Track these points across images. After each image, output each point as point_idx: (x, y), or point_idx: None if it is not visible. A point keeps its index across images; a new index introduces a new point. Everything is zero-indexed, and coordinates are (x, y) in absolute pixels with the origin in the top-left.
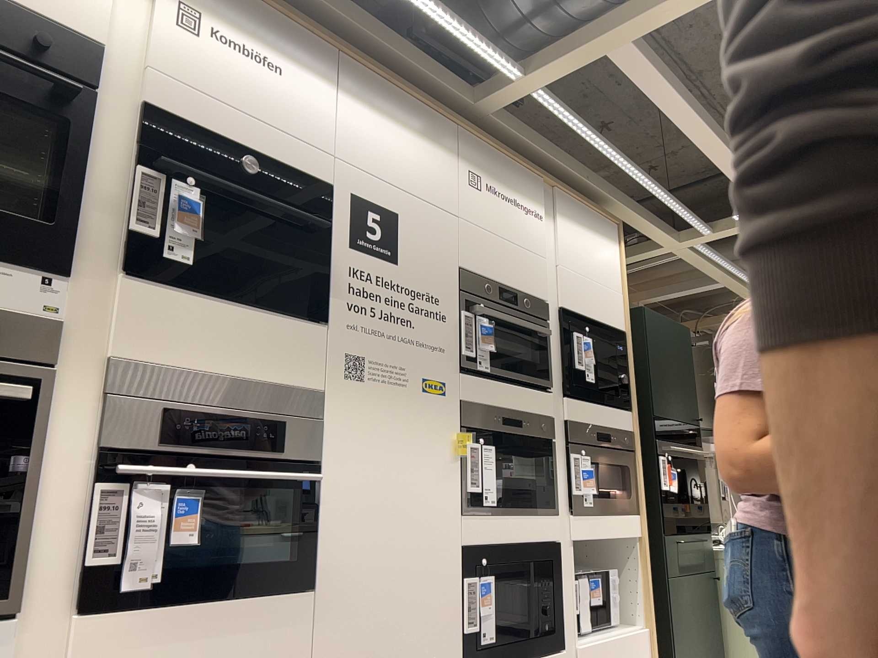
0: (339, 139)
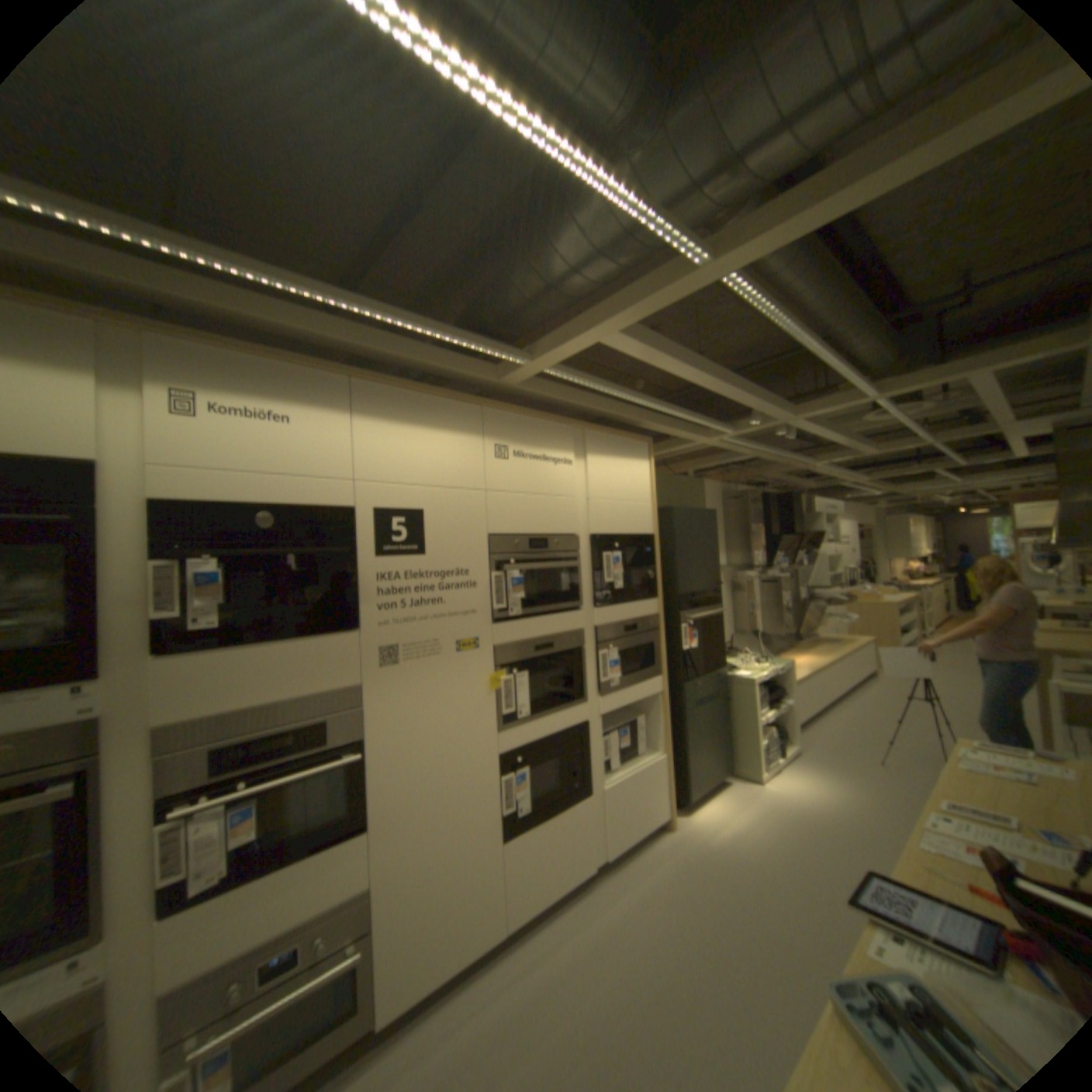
0: (357, 463)
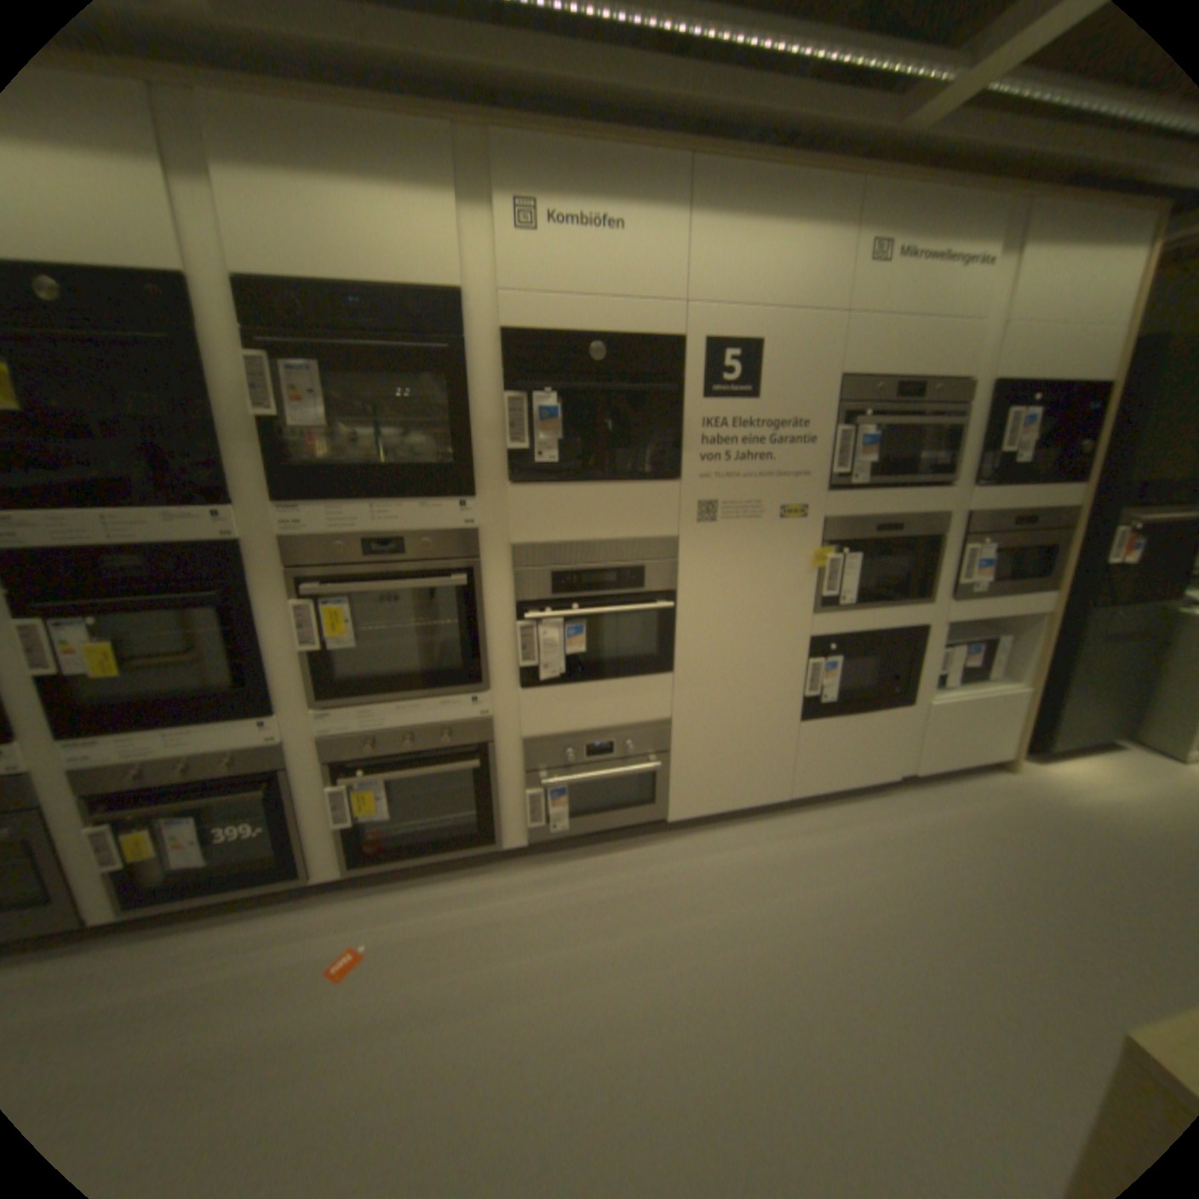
0: (692, 279)
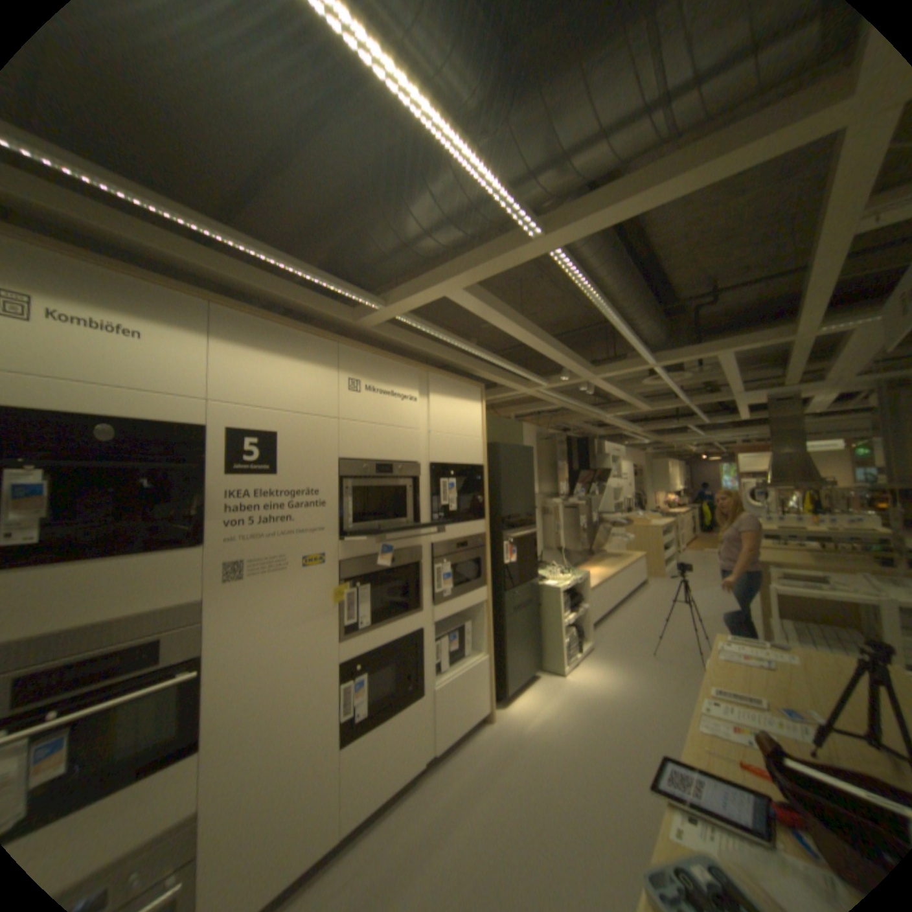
0: (212, 384)
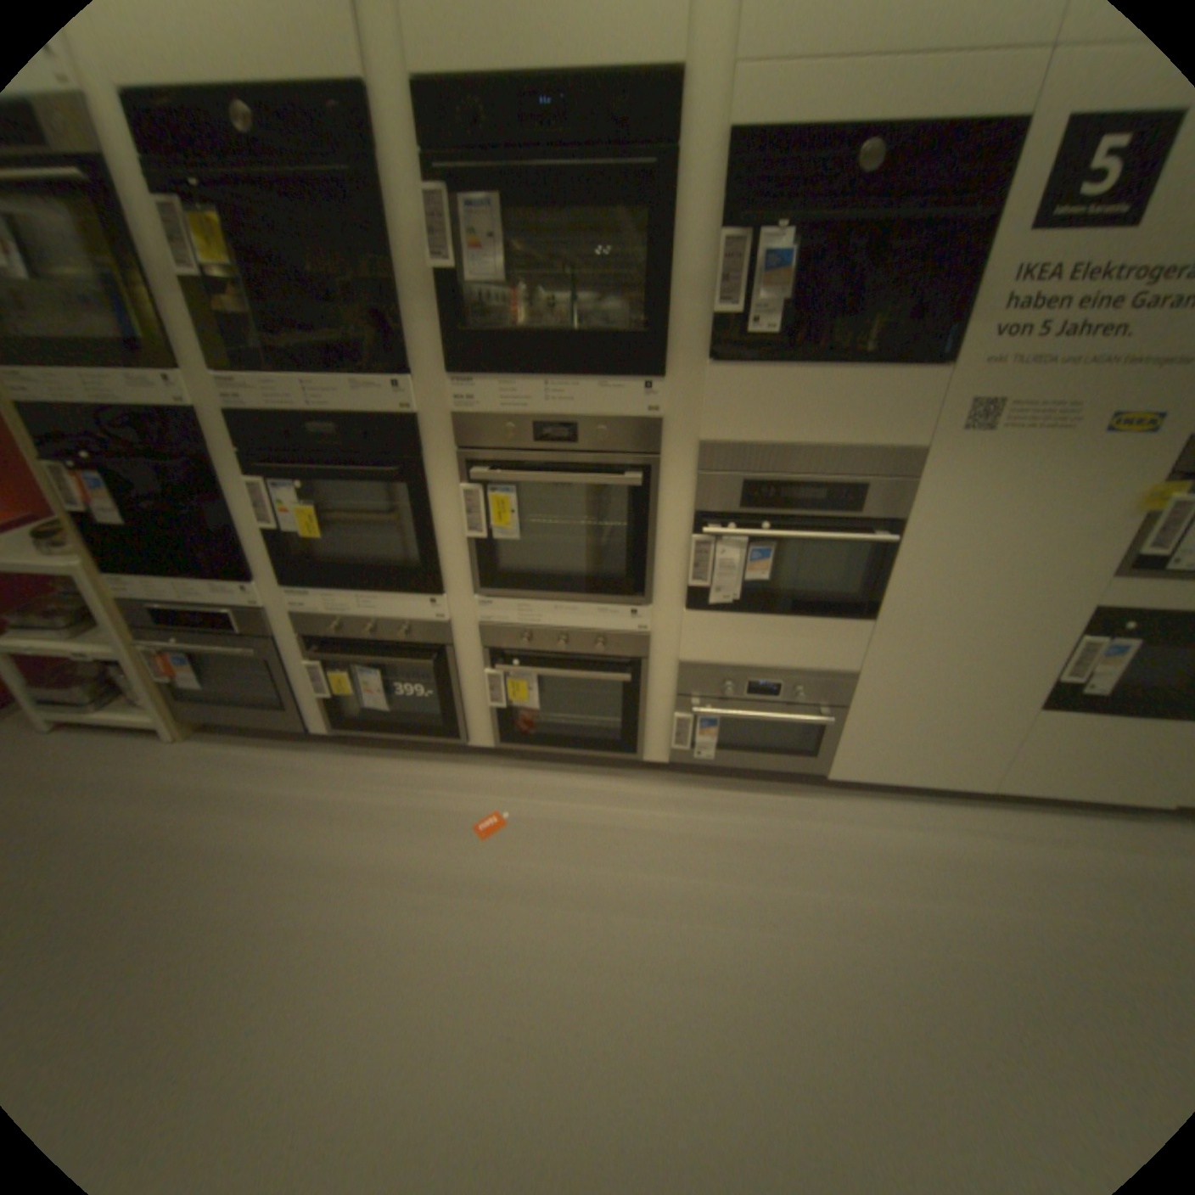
0: None
